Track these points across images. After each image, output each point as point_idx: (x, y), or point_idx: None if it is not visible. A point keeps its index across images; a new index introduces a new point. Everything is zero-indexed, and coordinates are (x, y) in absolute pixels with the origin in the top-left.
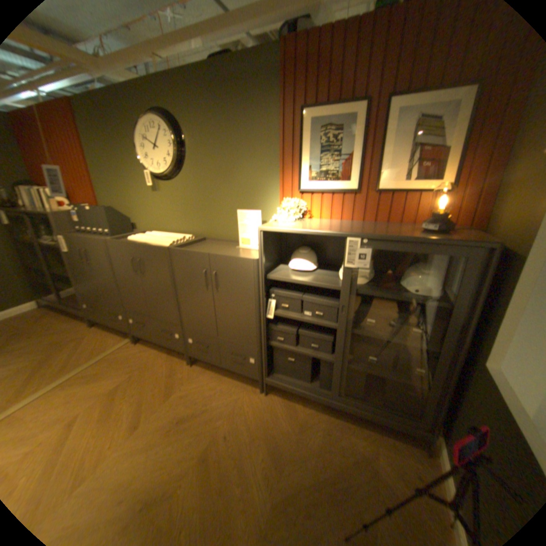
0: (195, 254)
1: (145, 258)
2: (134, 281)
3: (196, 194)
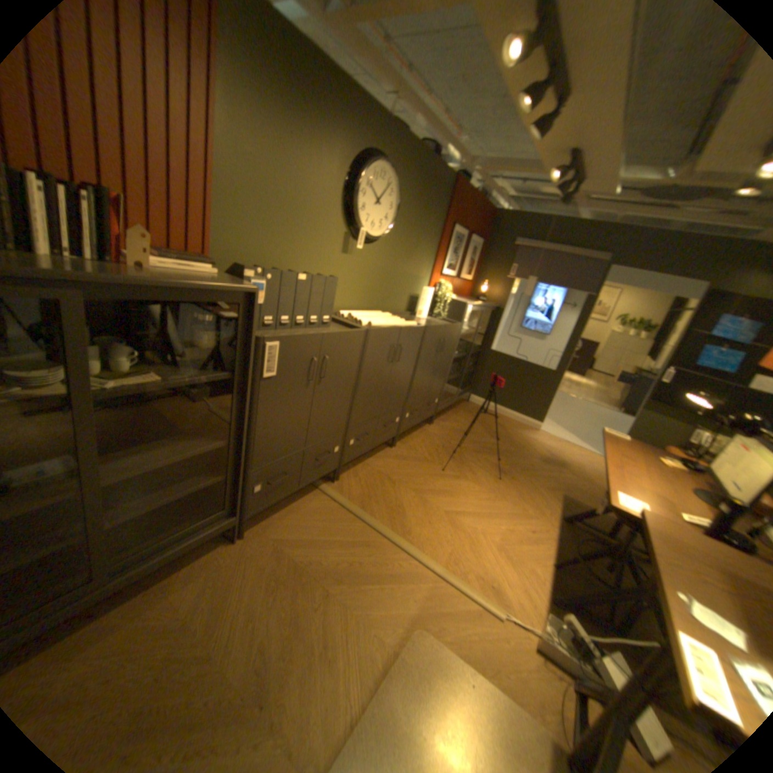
0: (439, 327)
1: (405, 342)
2: (383, 376)
3: (385, 265)
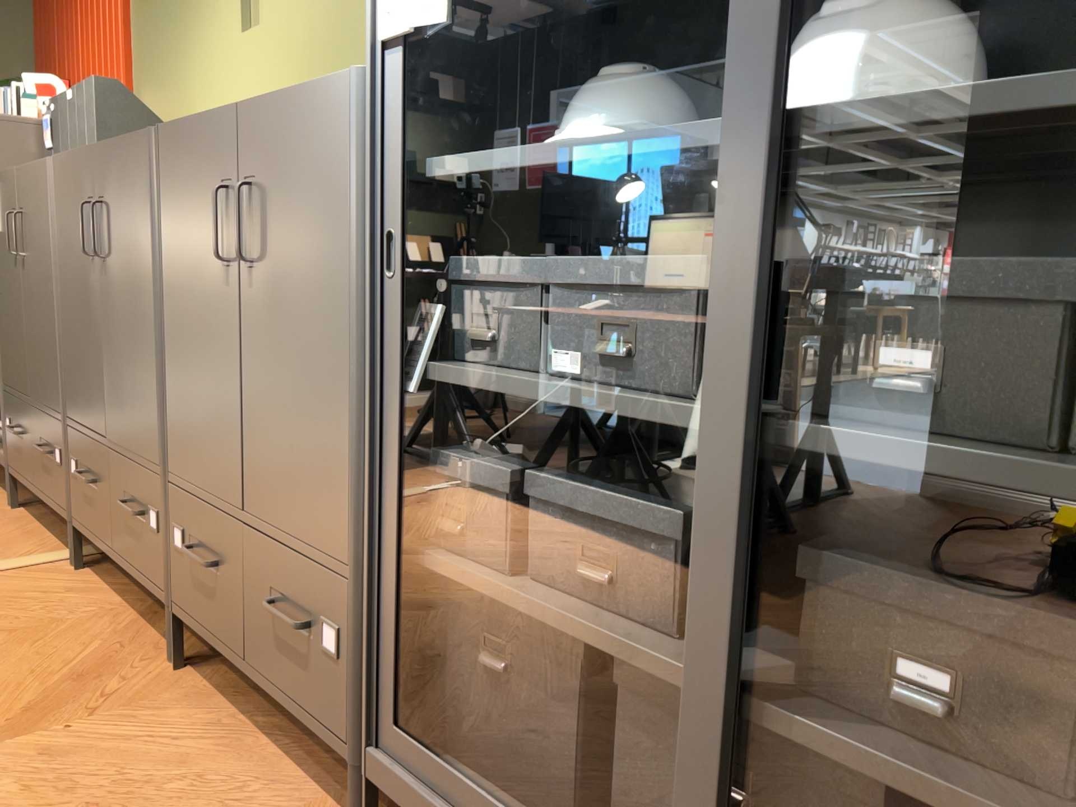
0: (207, 123)
1: (110, 193)
2: (88, 297)
3: None
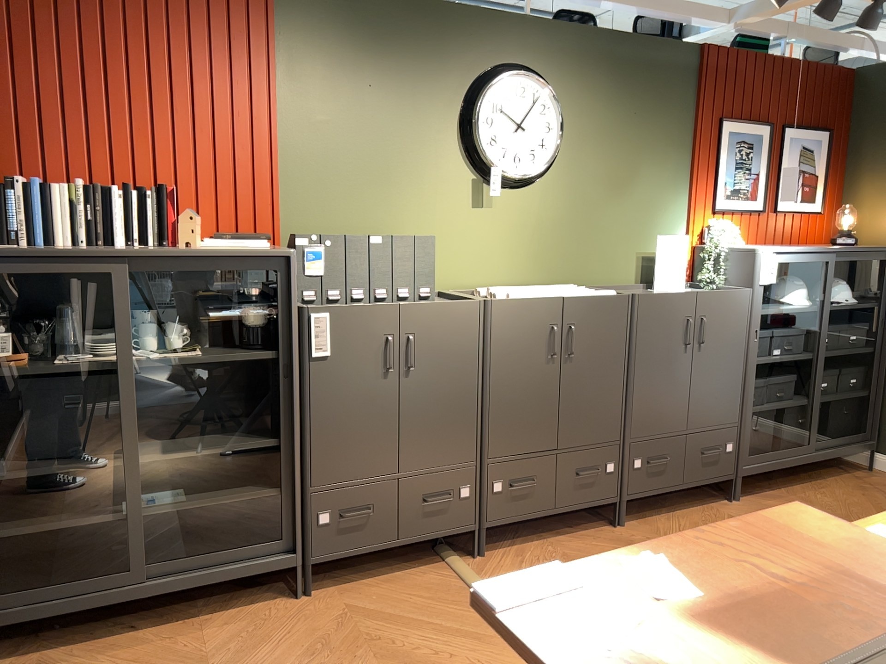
0: (679, 296)
1: (584, 321)
2: (544, 378)
3: (567, 213)
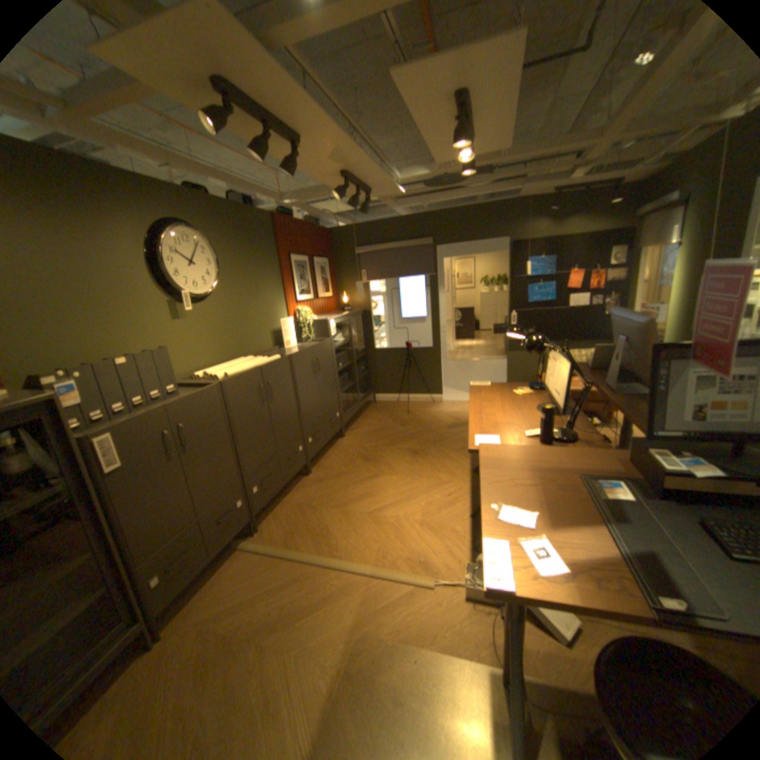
0: (307, 351)
1: (273, 377)
2: (262, 416)
3: (231, 314)
